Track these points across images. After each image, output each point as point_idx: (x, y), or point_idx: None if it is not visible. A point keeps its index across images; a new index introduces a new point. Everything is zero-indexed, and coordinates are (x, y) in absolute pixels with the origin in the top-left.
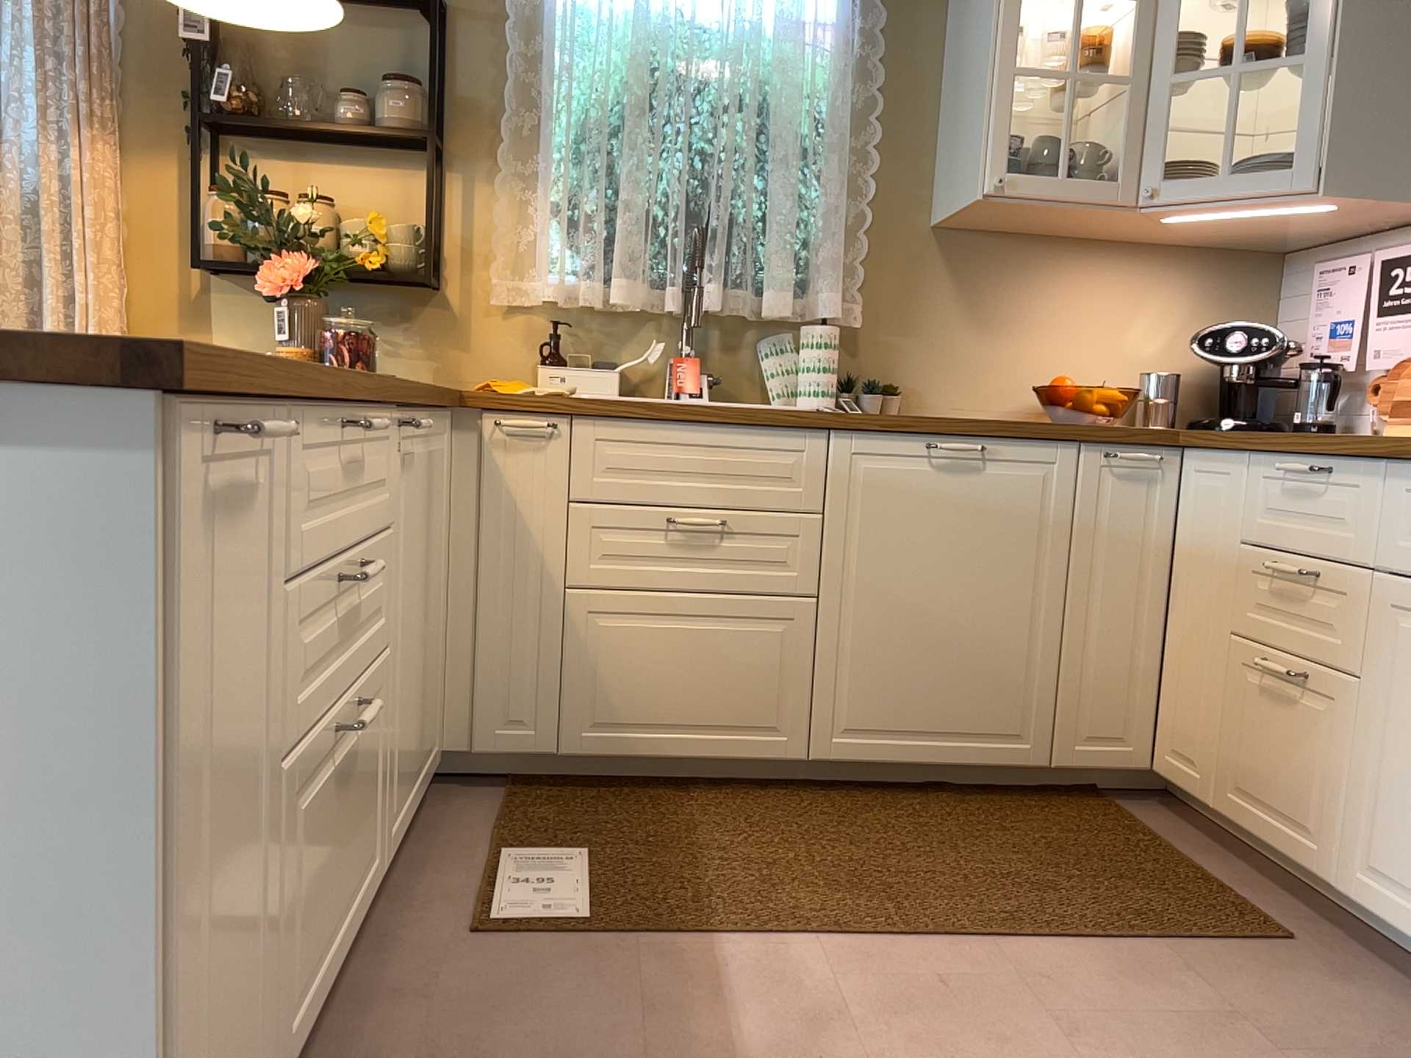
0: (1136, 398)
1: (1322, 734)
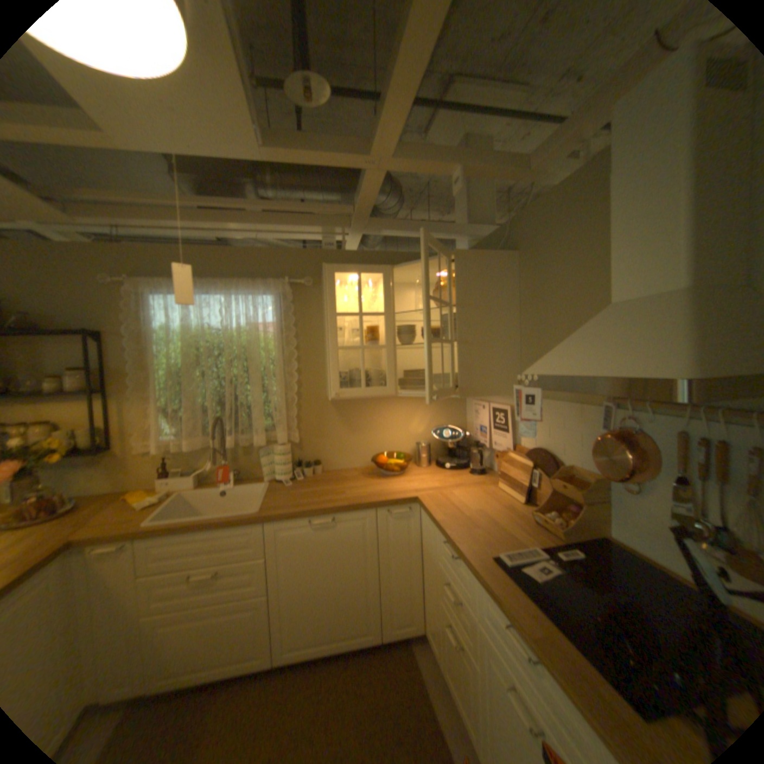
0: (411, 459)
1: (470, 683)
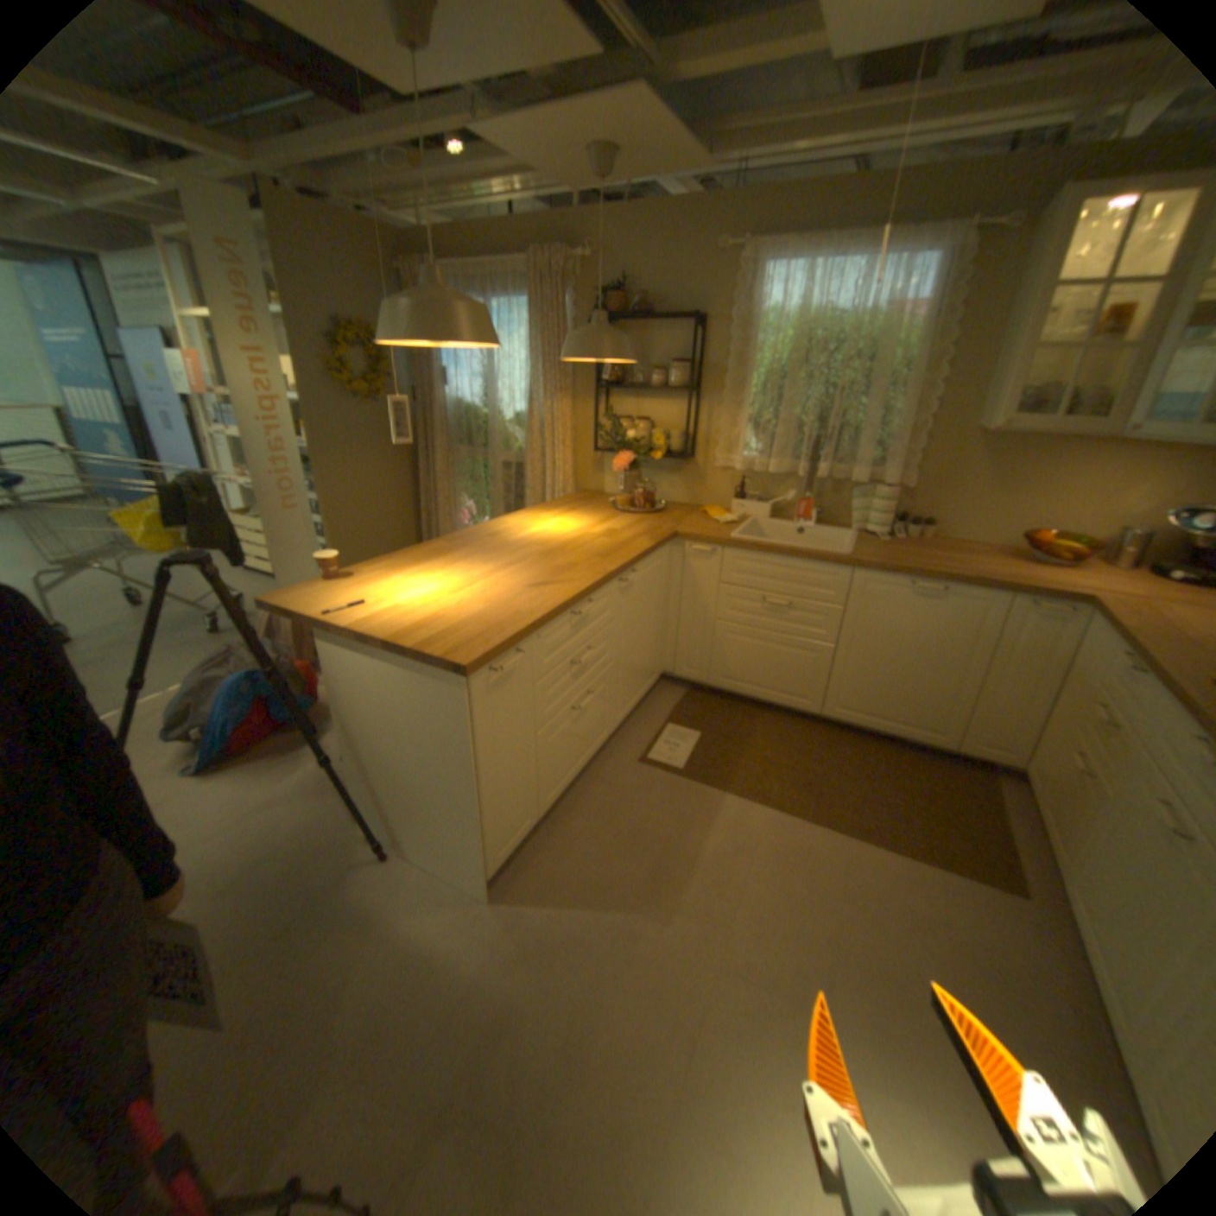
0: (1102, 549)
1: (1089, 810)
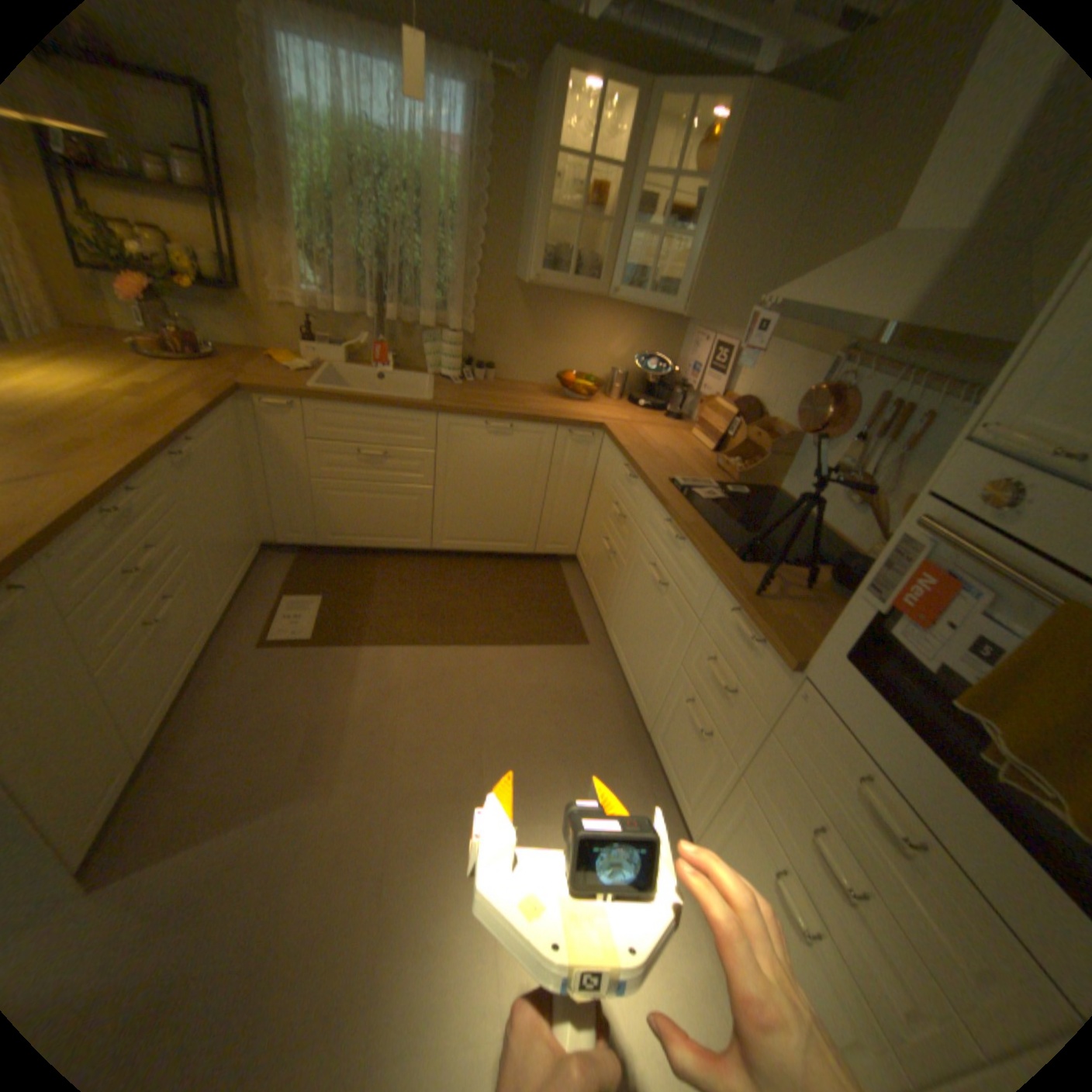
0: (602, 387)
1: (613, 576)
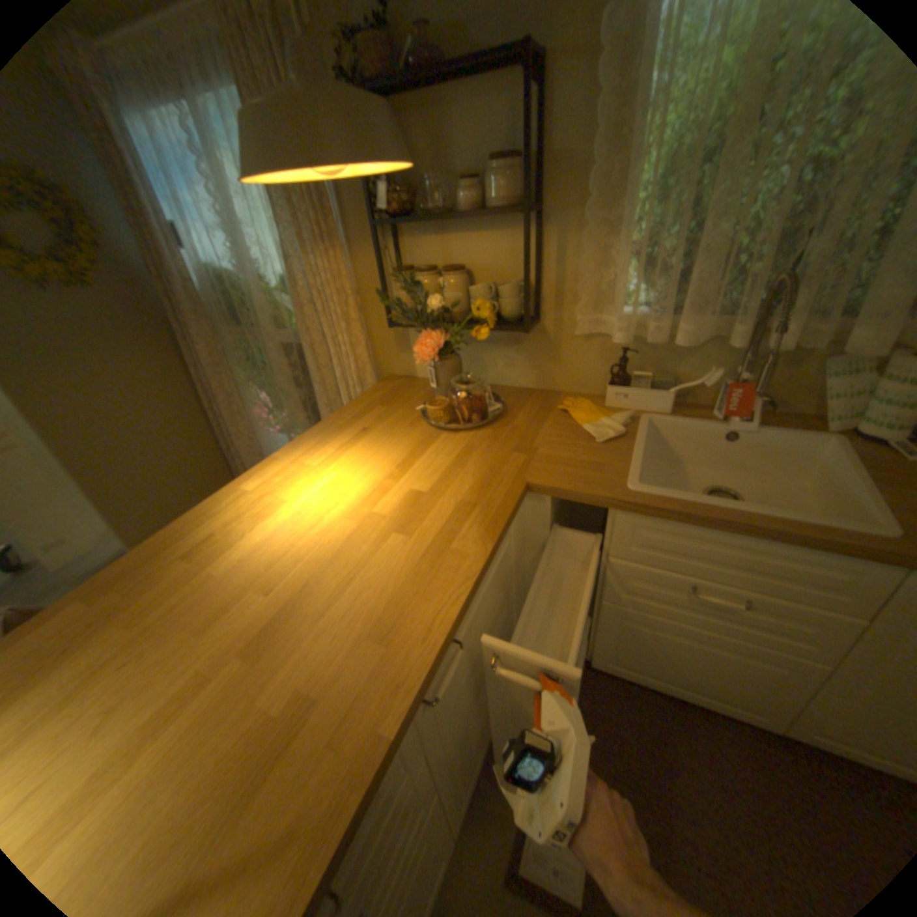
0: None
1: None
